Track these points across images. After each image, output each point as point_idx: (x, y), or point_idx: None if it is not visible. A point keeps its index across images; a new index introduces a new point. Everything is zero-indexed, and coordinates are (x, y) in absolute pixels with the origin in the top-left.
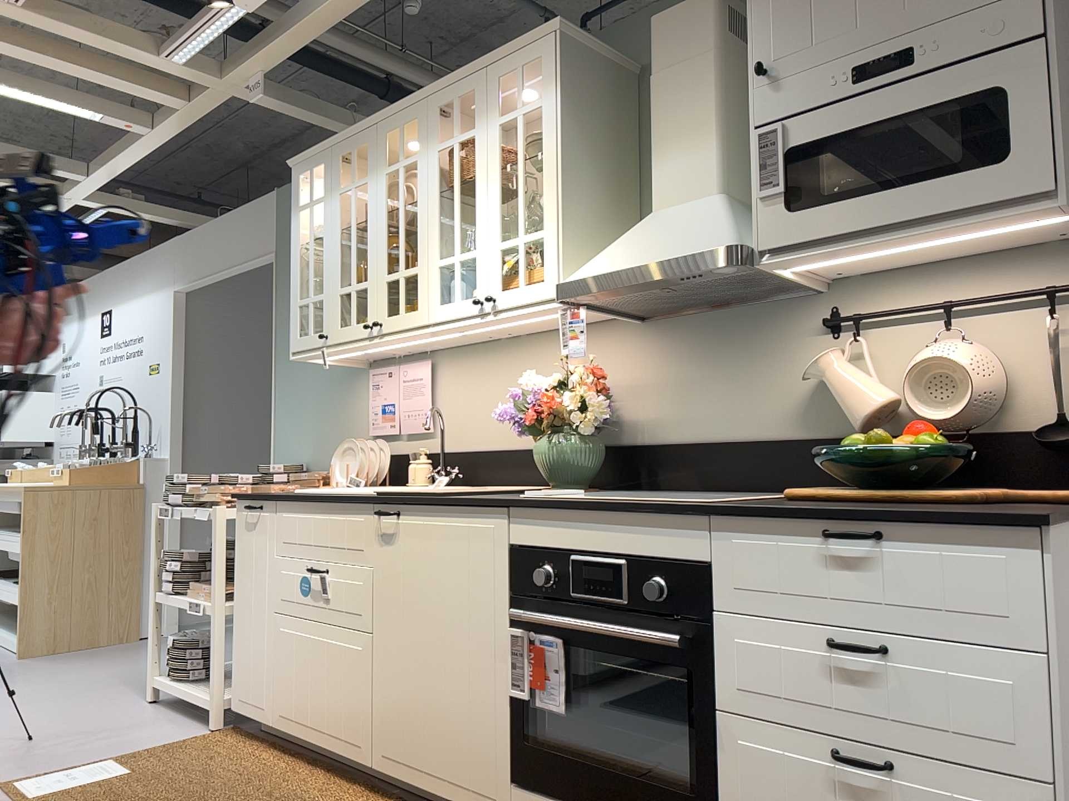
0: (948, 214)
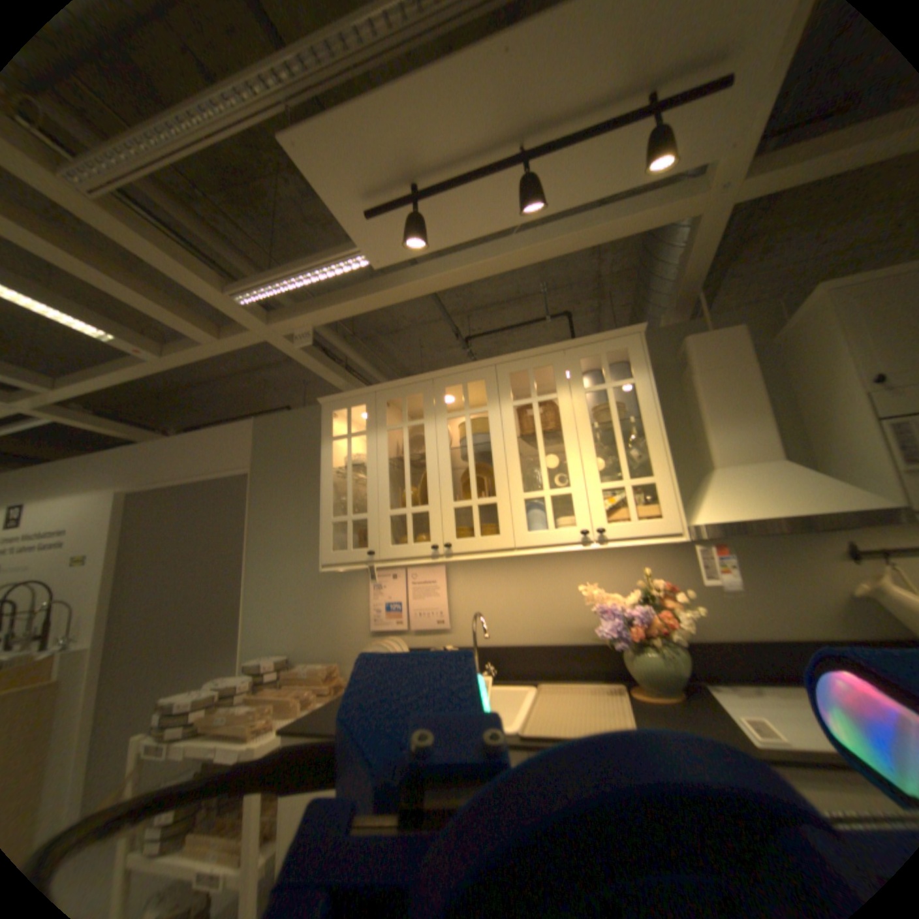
0: None
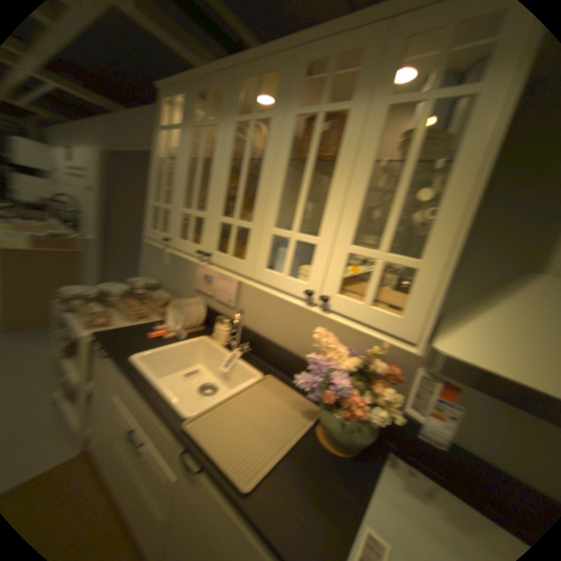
0: None
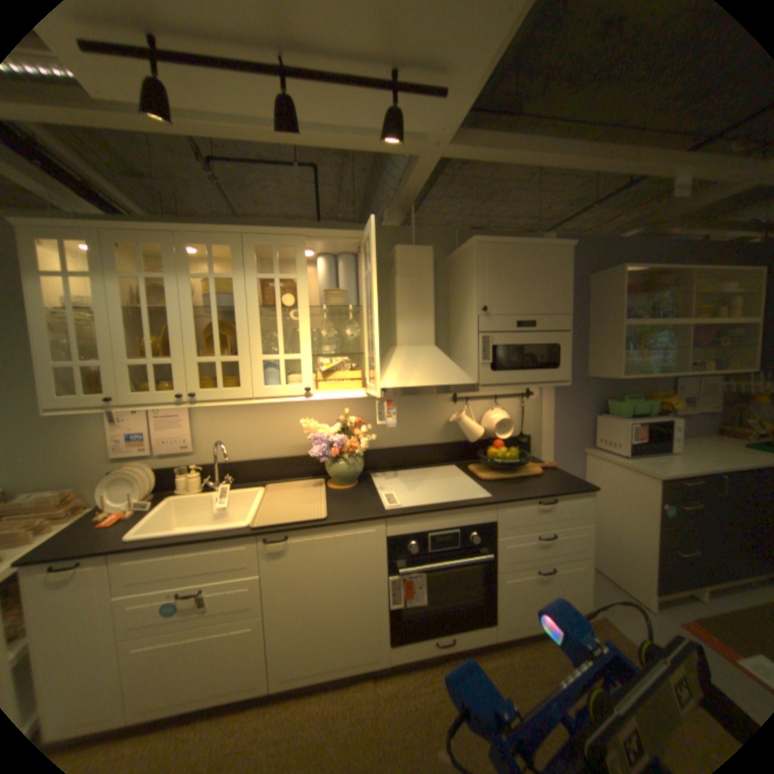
0: (540, 382)
